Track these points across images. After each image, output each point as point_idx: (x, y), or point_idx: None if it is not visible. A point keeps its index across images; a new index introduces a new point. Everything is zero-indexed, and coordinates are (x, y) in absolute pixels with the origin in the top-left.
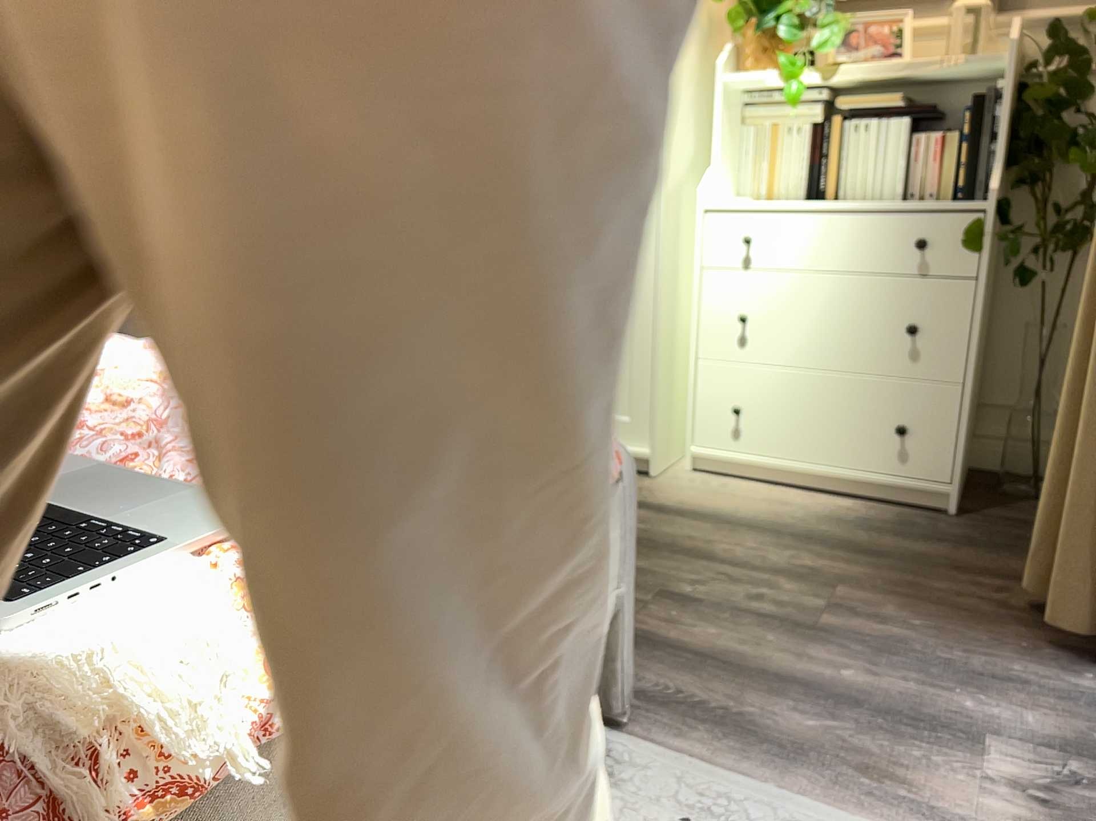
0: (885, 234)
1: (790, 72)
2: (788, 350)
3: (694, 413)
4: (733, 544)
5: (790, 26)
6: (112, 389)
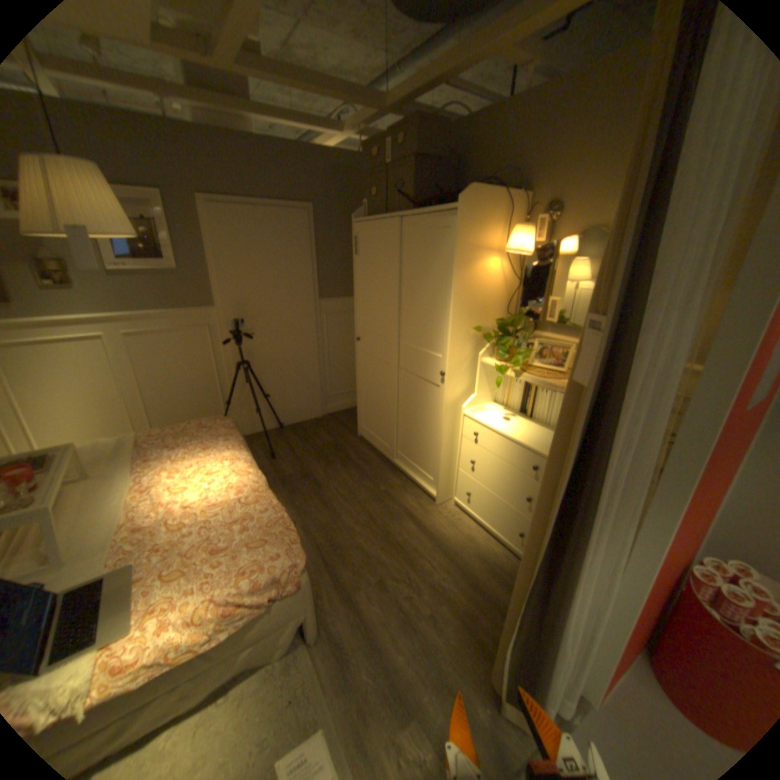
0: (524, 455)
1: (502, 370)
2: (487, 481)
3: (456, 486)
4: (431, 559)
5: (504, 351)
6: (198, 504)
